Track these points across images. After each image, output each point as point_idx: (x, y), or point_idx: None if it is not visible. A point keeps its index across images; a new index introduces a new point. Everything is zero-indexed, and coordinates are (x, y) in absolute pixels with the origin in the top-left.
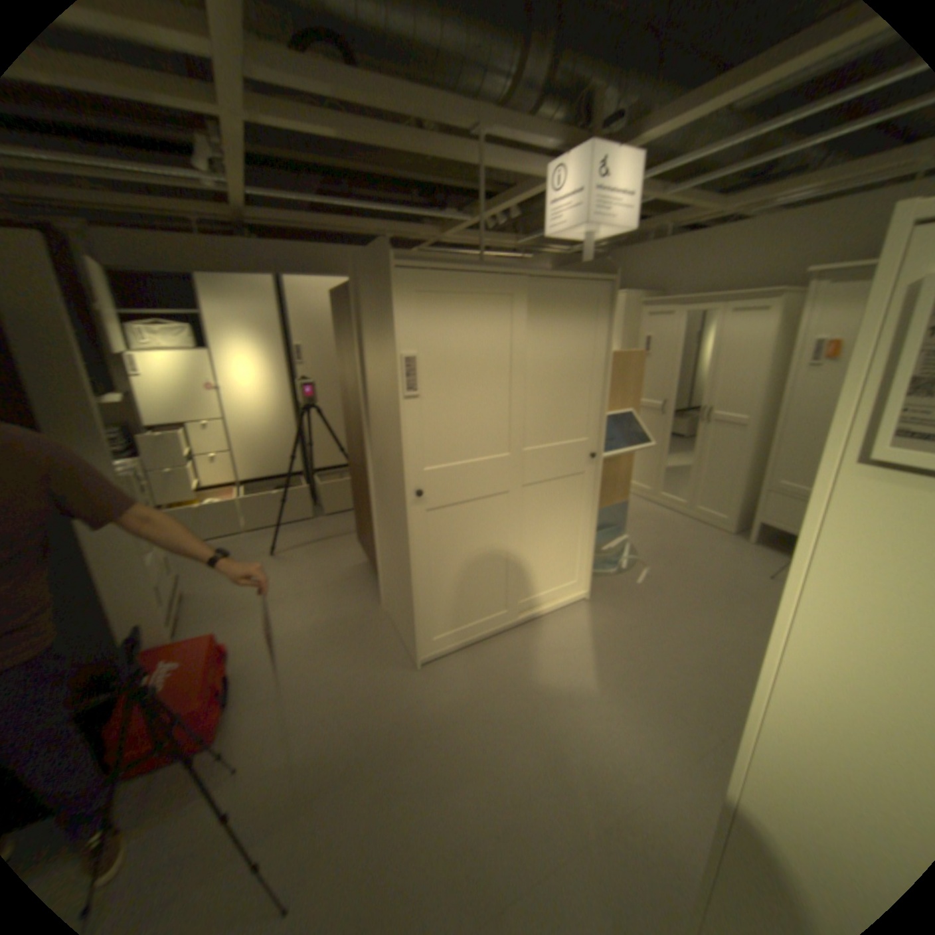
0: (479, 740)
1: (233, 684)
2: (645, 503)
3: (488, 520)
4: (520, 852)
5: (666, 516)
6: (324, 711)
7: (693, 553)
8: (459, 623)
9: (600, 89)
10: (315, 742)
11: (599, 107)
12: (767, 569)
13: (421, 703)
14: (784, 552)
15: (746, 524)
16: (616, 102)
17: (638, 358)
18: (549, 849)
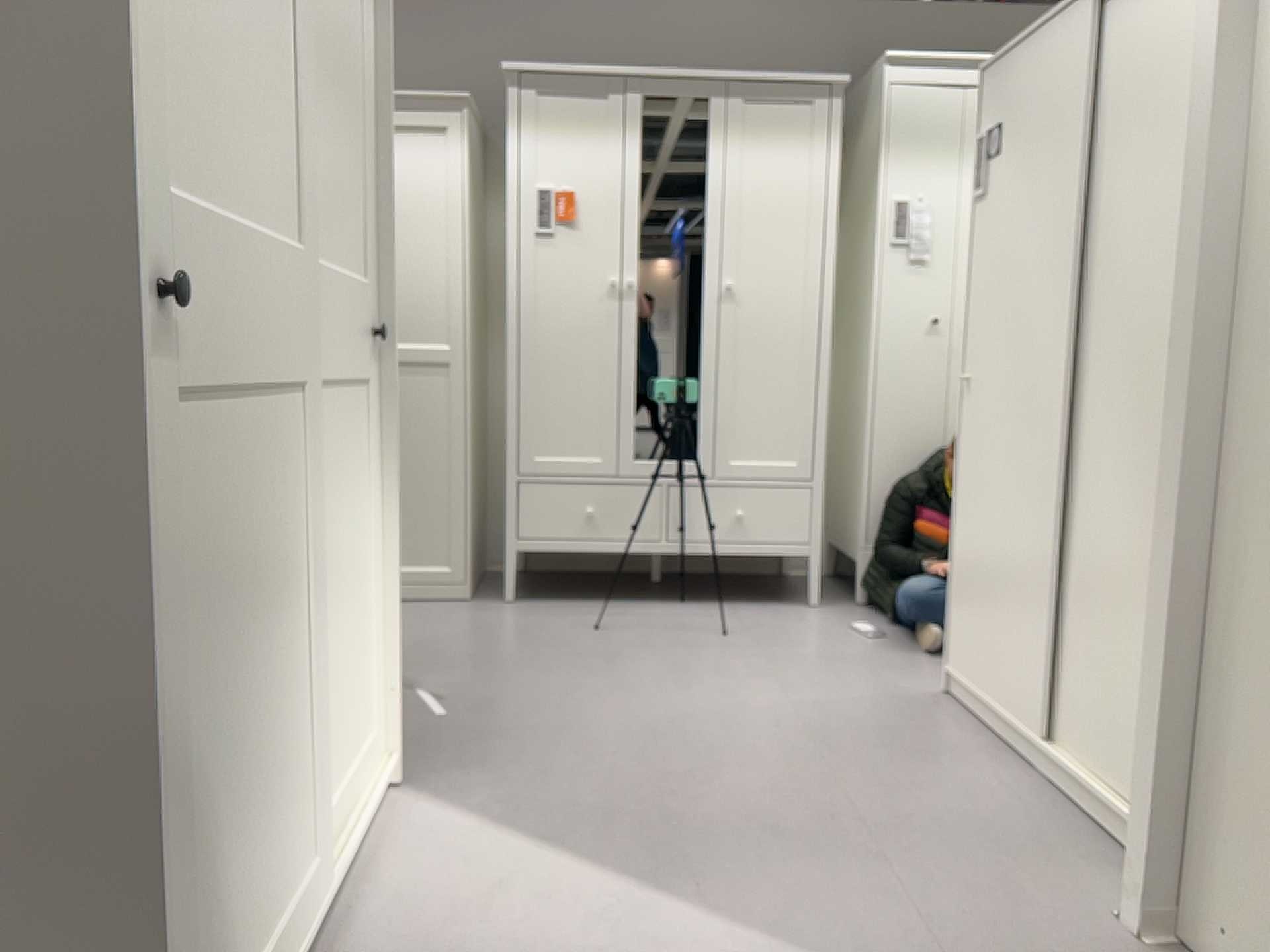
0: None
1: None
2: None
3: (270, 498)
4: None
5: None
6: None
7: (454, 643)
8: None
9: None
10: None
11: None
12: (573, 623)
13: None
14: (559, 598)
15: (474, 578)
16: None
17: None
18: None
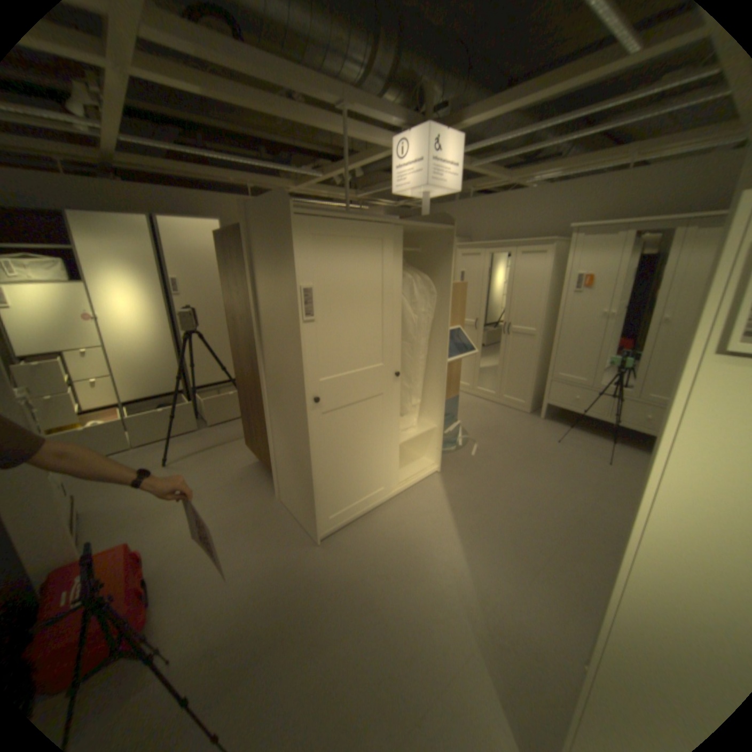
0: (379, 591)
1: (152, 583)
2: (467, 396)
3: (370, 417)
4: (426, 669)
5: (483, 404)
6: (244, 592)
7: (506, 430)
8: (350, 502)
9: (432, 83)
10: (241, 619)
11: (432, 97)
12: (555, 436)
13: (327, 571)
14: (564, 423)
15: (537, 406)
16: (442, 94)
17: (463, 287)
18: (447, 662)
